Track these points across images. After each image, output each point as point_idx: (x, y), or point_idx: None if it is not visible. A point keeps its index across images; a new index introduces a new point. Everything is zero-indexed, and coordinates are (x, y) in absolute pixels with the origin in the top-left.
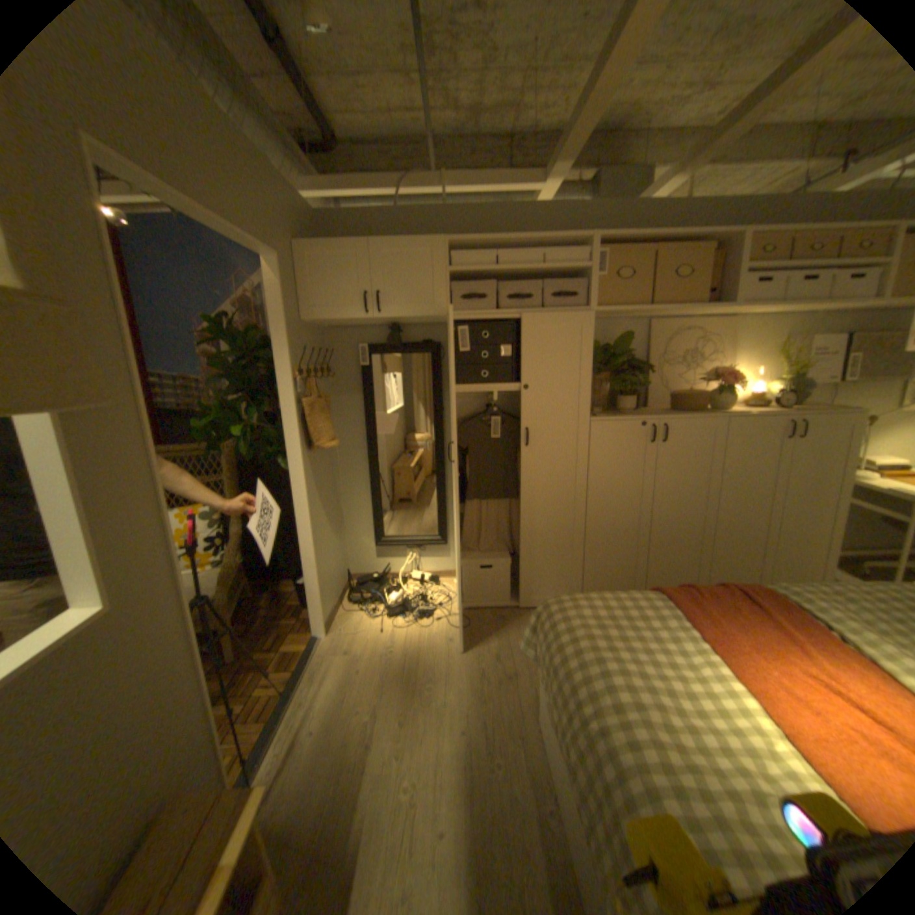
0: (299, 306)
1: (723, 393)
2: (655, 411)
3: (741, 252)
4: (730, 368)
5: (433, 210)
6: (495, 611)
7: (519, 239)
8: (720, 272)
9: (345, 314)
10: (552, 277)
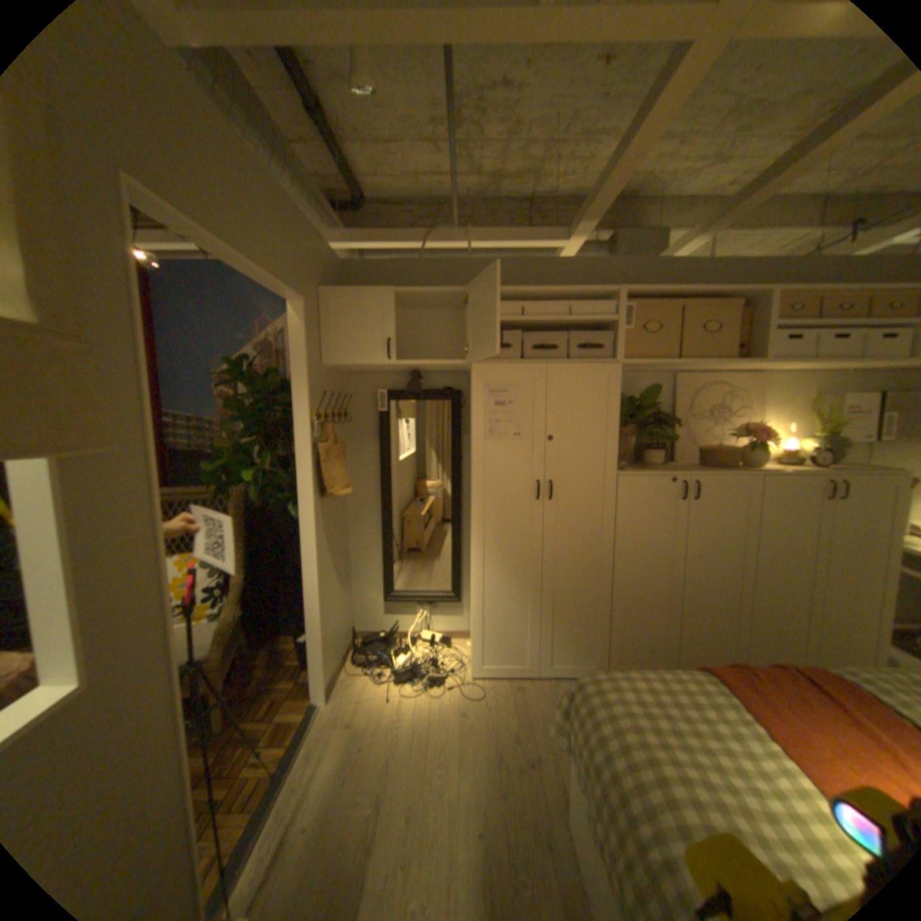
0: (320, 350)
1: (755, 450)
2: (682, 466)
3: (769, 309)
4: (760, 424)
5: (458, 263)
6: (512, 681)
7: (544, 291)
8: (746, 328)
9: (366, 360)
10: (576, 329)
